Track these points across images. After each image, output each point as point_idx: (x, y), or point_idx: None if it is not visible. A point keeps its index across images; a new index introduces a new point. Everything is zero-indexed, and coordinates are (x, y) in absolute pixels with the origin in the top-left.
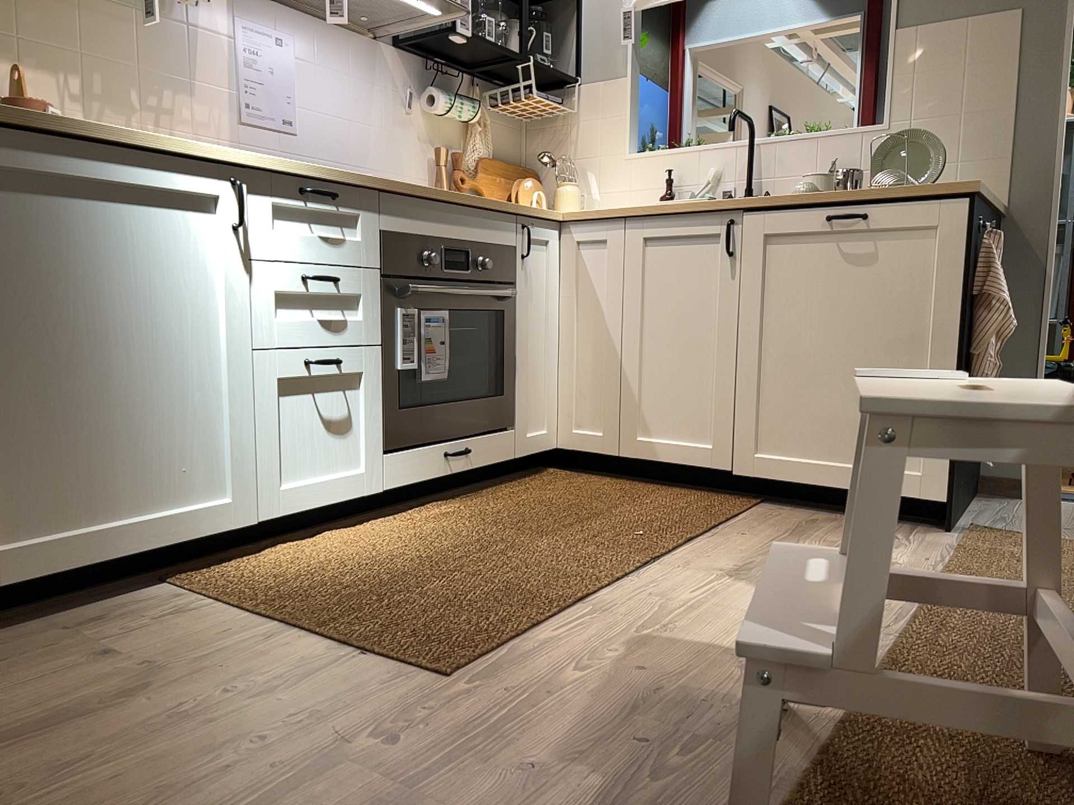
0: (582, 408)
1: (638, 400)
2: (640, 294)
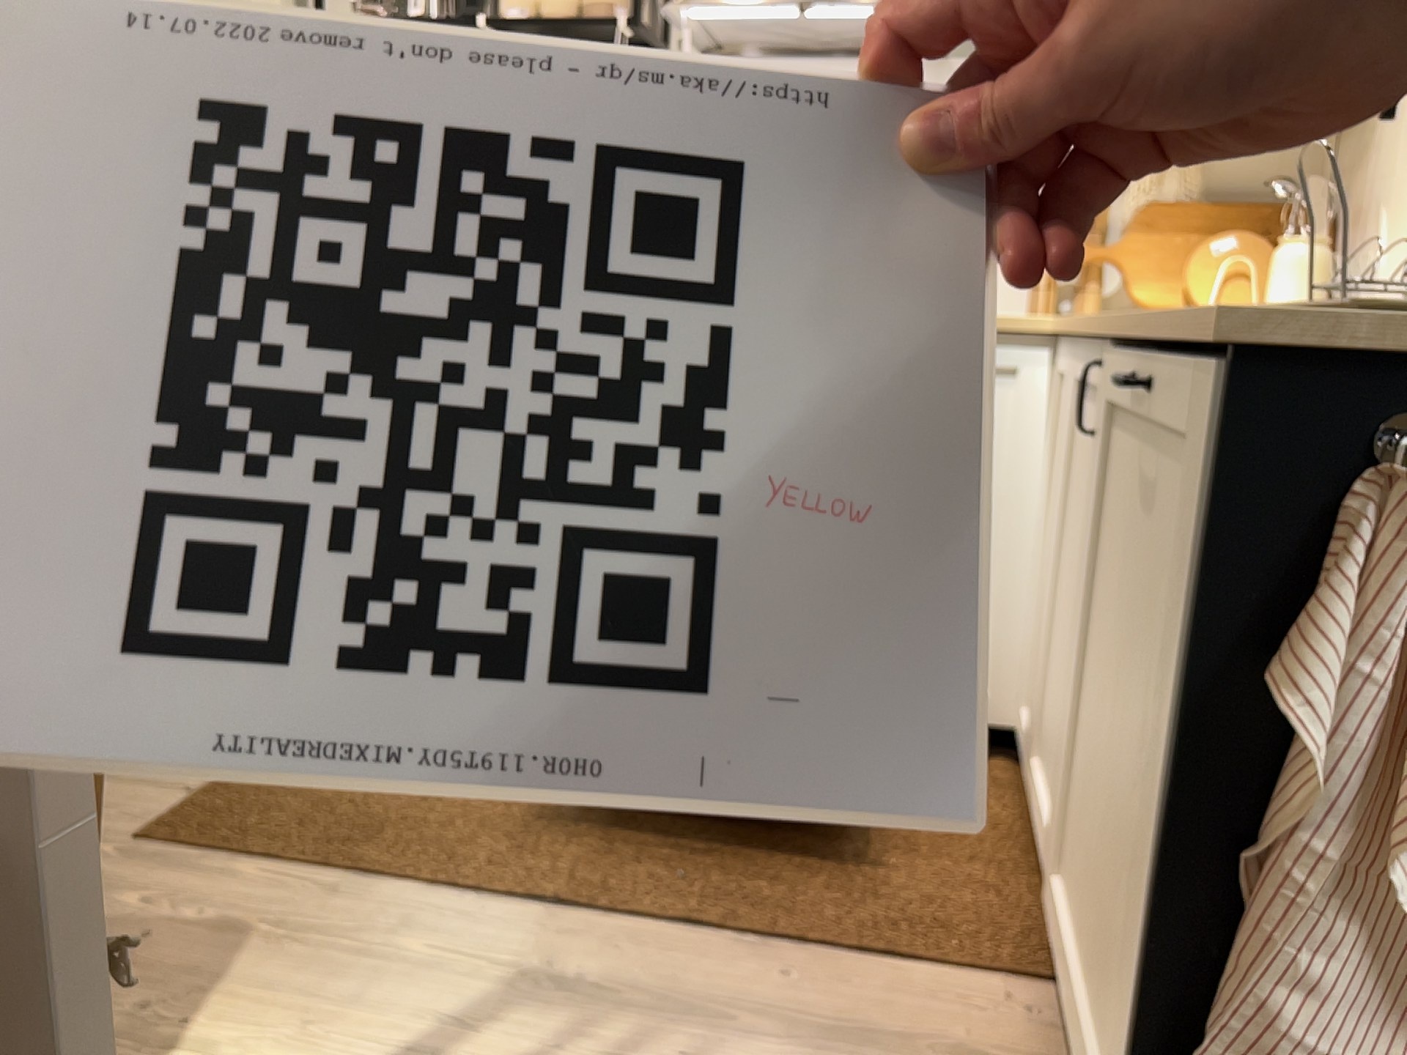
0: (1031, 677)
1: (1041, 691)
2: (1063, 494)
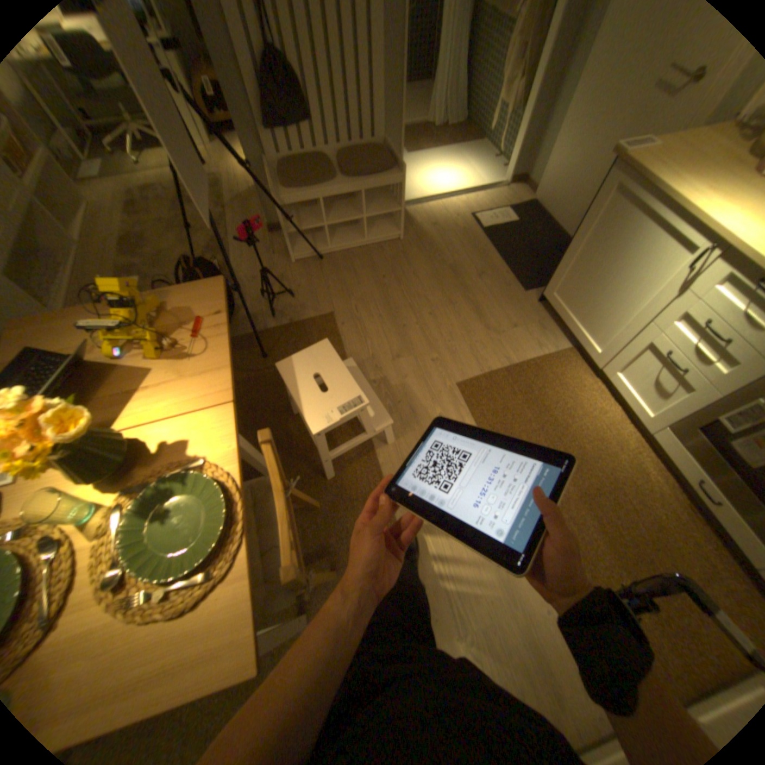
0: None
1: None
2: None
